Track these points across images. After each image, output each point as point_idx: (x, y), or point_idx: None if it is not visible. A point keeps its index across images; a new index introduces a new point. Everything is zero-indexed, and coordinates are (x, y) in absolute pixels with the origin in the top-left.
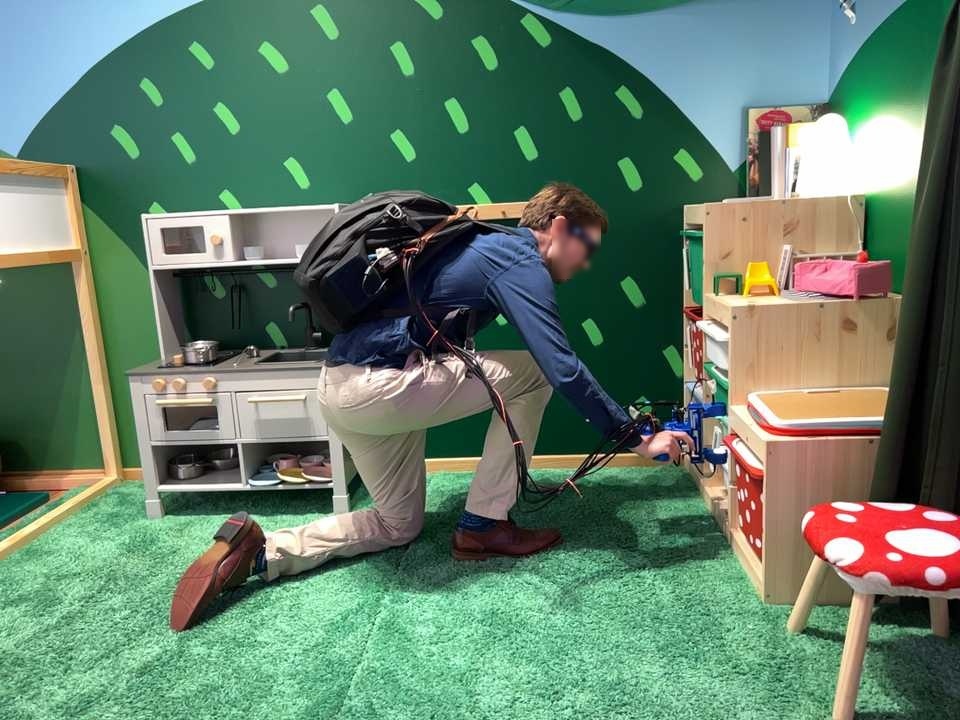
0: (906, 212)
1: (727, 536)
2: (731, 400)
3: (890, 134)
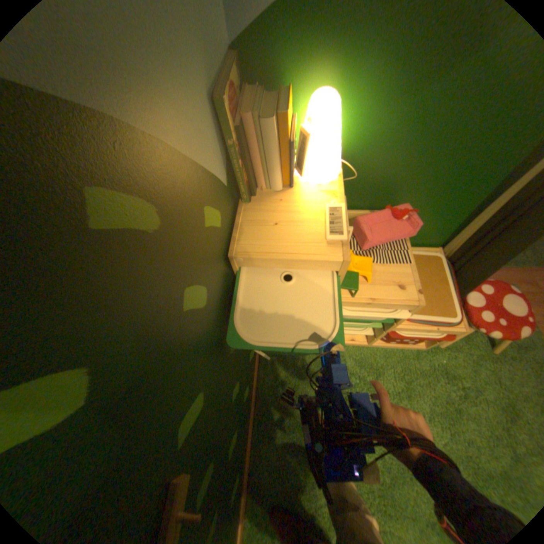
0: (397, 165)
1: (361, 345)
2: (395, 325)
3: (387, 104)
